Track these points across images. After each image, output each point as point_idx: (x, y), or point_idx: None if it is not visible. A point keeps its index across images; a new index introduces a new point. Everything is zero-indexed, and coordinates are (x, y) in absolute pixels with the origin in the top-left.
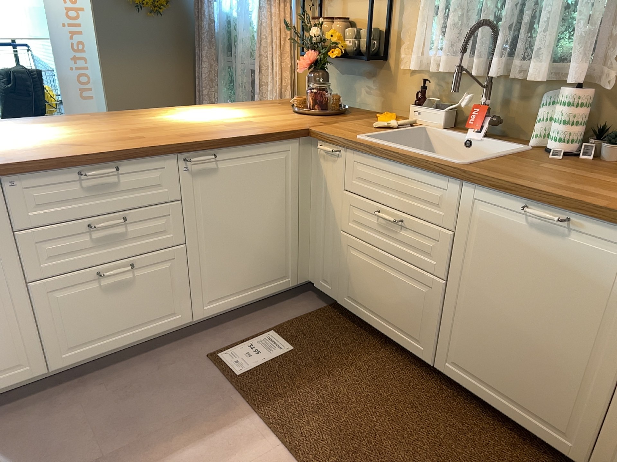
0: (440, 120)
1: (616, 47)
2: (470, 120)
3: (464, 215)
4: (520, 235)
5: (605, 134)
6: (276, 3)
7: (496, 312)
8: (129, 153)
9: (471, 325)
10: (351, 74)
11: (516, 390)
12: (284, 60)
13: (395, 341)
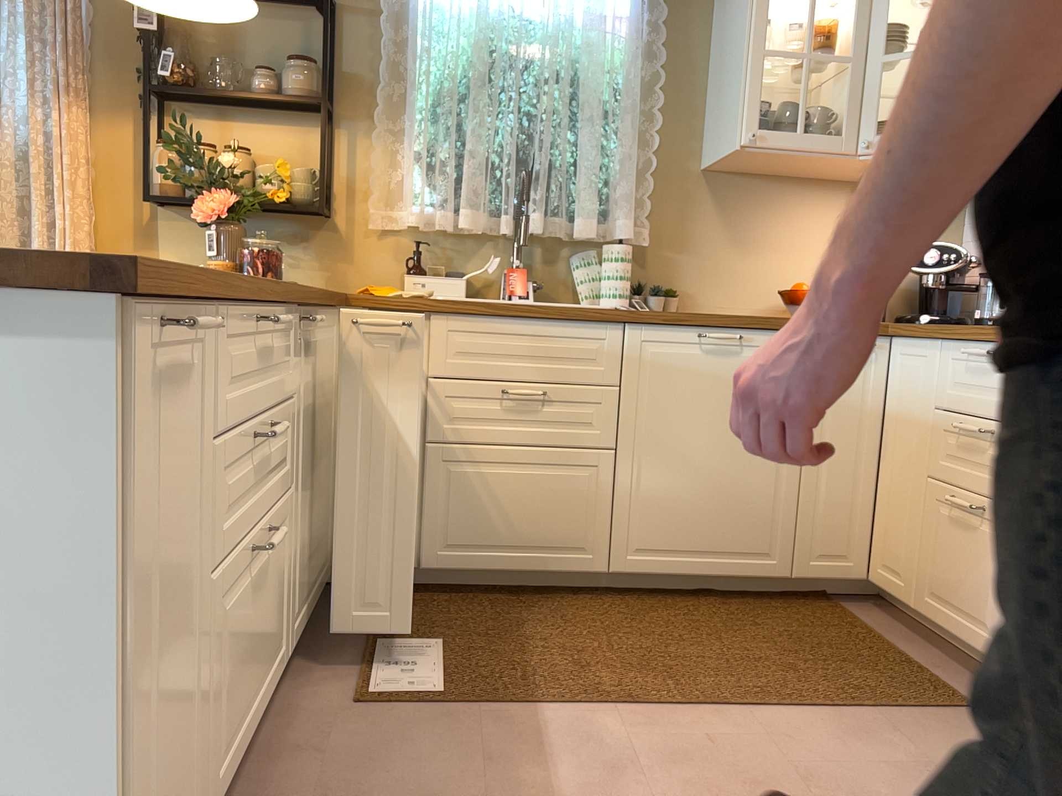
0: (461, 289)
1: (640, 205)
2: (512, 283)
3: (633, 361)
4: (699, 364)
5: (644, 288)
6: (59, 102)
7: (684, 459)
8: (279, 292)
9: (657, 489)
10: (254, 236)
11: (717, 538)
12: (80, 209)
13: (545, 571)
